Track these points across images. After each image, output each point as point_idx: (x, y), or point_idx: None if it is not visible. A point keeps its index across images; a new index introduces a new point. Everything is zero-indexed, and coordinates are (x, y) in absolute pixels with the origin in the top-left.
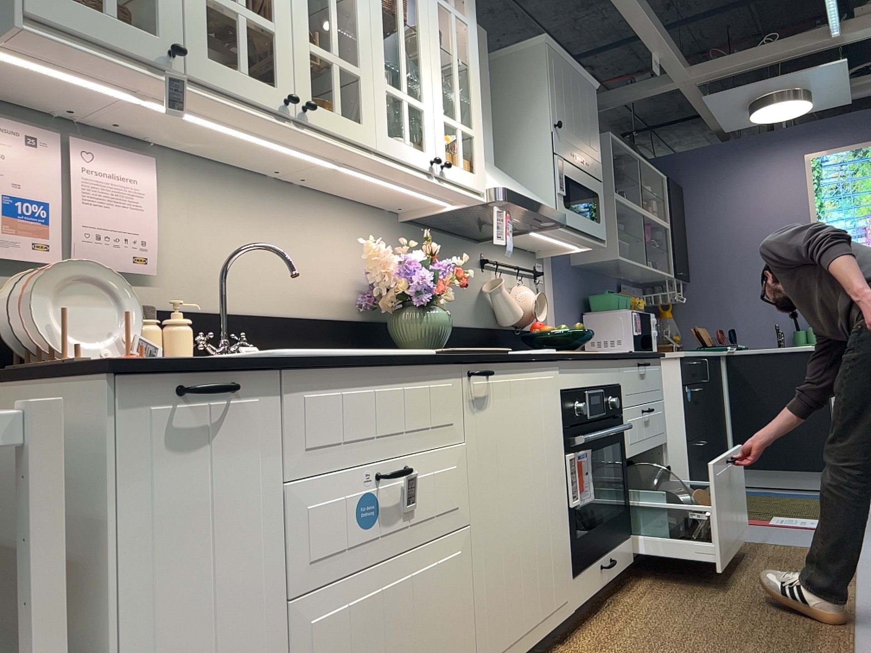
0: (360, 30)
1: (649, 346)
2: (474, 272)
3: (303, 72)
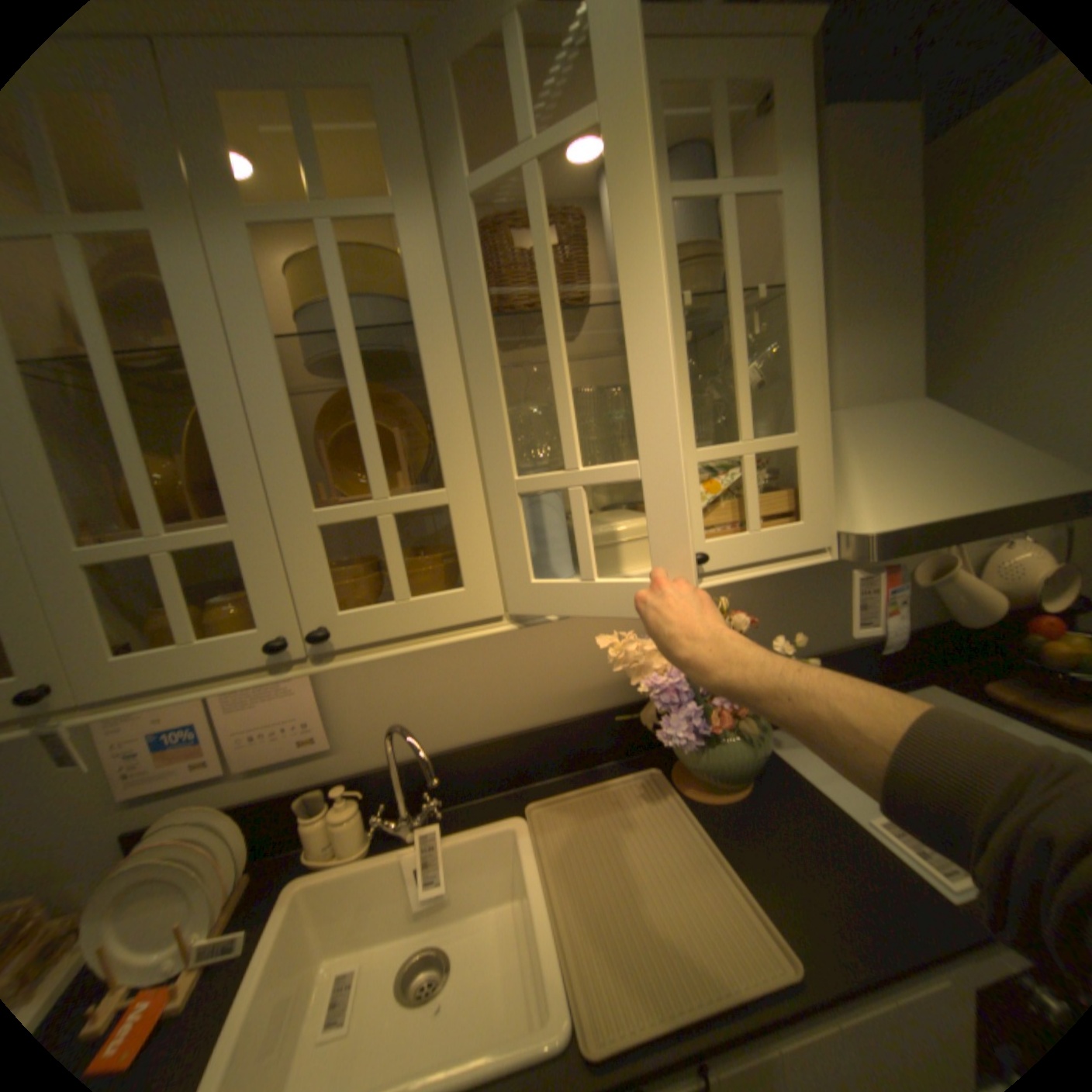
0: (438, 409)
1: None
2: None
3: (310, 569)
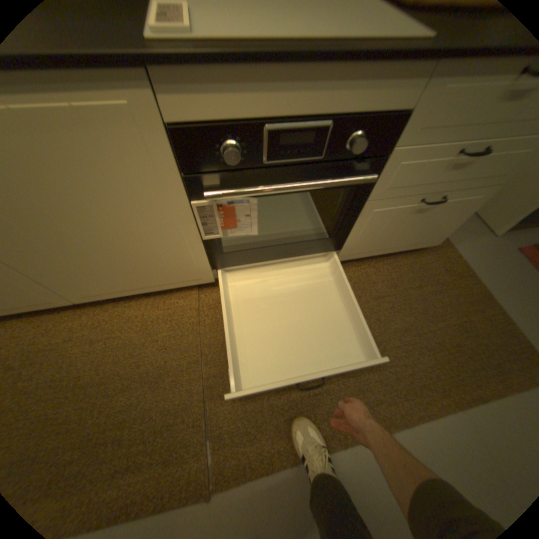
0: None
1: None
2: None
3: None
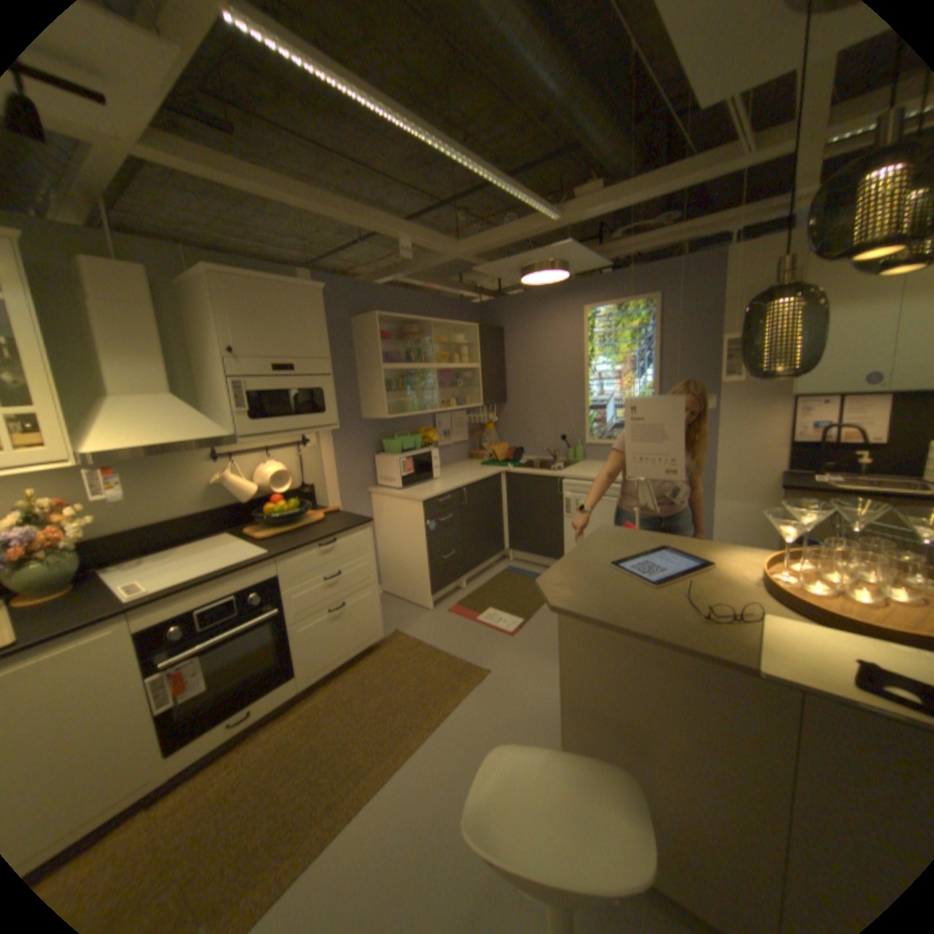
0: None
1: (425, 477)
2: (198, 468)
3: None
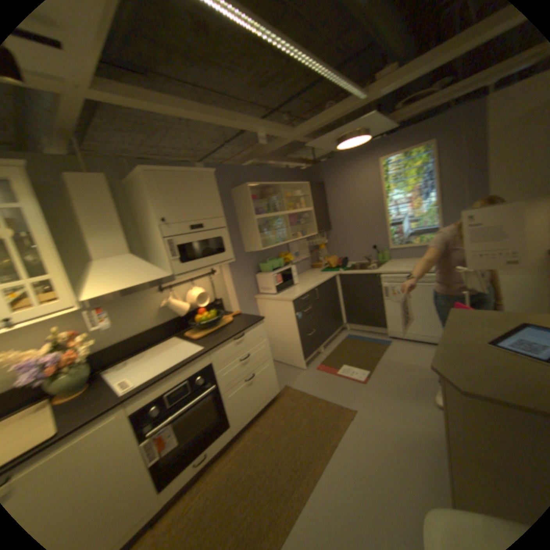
0: None
1: (290, 284)
2: (154, 297)
3: None
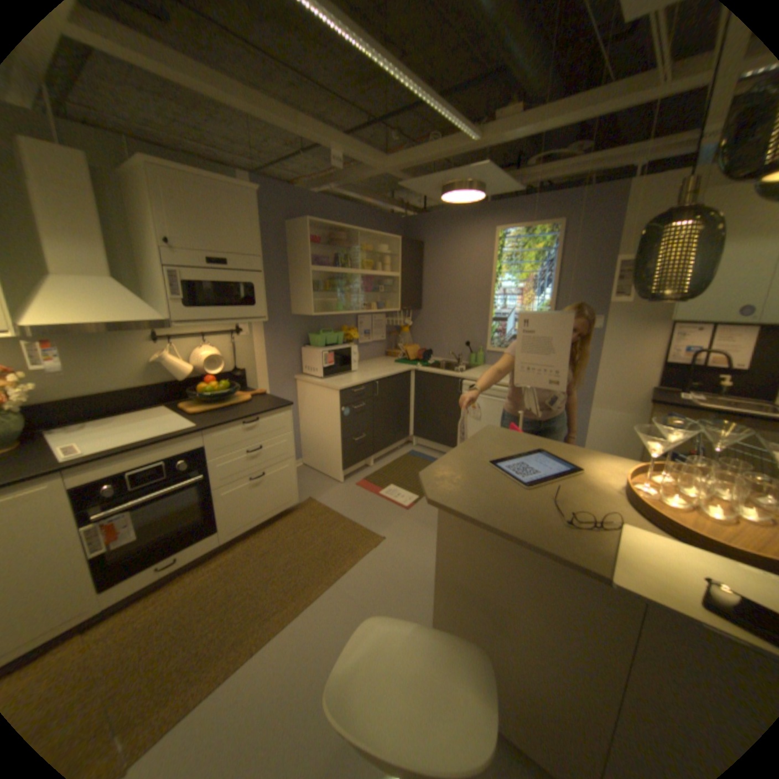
0: None
1: (344, 369)
2: (138, 347)
3: None
